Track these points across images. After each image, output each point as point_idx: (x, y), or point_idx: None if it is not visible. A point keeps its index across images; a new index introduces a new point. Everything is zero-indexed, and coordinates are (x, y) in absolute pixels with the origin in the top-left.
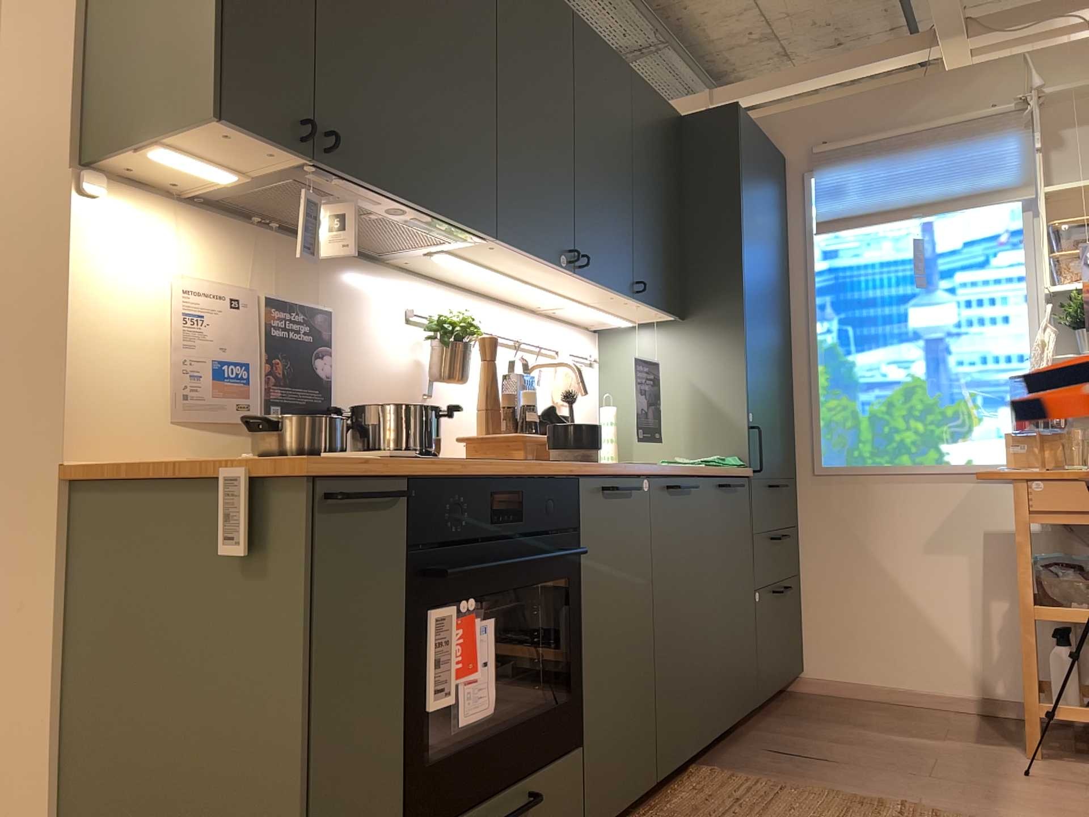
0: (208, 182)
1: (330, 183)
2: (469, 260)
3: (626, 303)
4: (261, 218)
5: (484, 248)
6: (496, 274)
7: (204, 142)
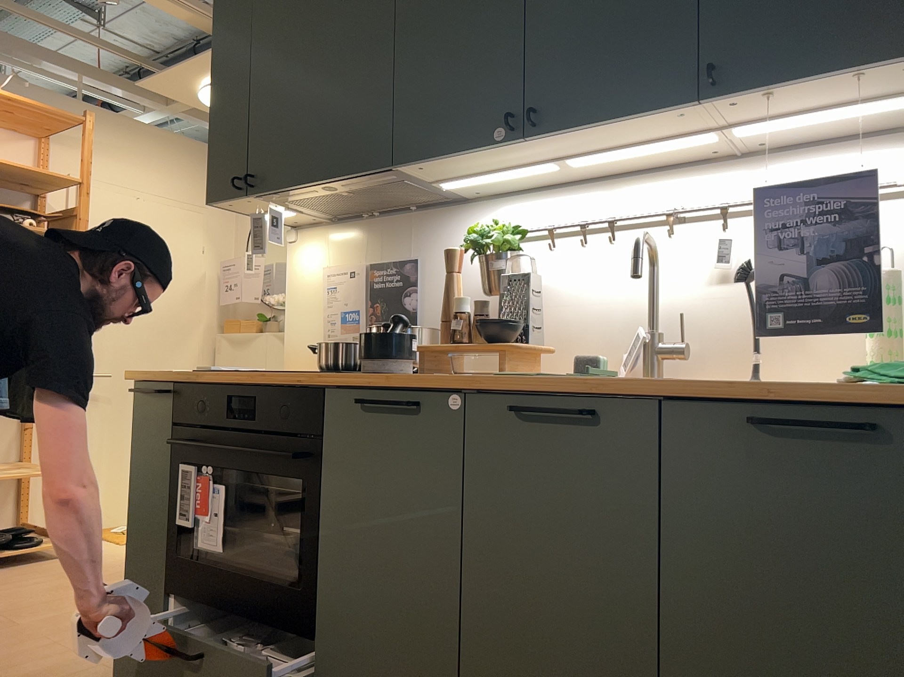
0: (302, 215)
1: (280, 197)
2: (464, 177)
3: (741, 105)
4: (364, 213)
5: (428, 169)
6: (515, 171)
7: (242, 209)
